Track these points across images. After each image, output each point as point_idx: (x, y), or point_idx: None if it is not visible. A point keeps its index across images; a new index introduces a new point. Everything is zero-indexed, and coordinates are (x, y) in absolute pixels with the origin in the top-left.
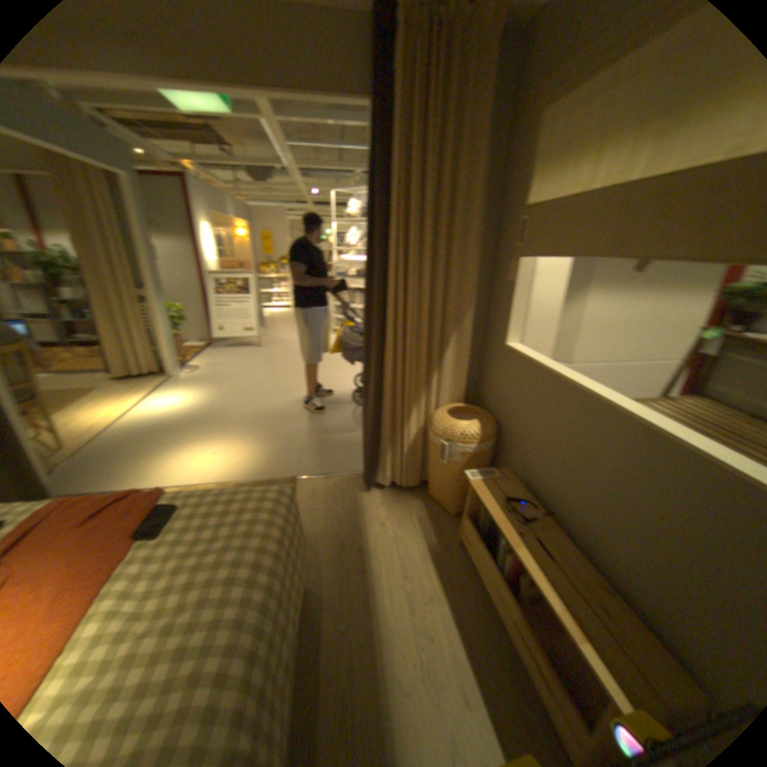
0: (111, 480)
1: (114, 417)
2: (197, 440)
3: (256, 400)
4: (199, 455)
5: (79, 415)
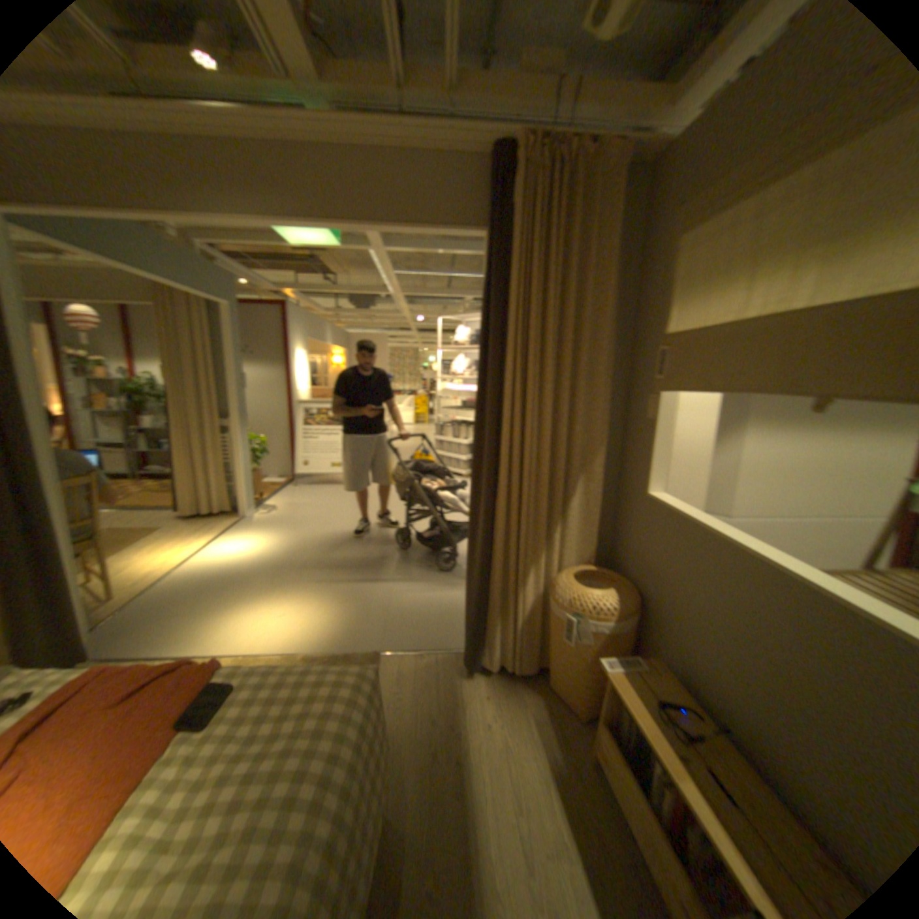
0: (160, 643)
1: (175, 563)
2: (265, 597)
3: (338, 550)
4: (265, 616)
5: (138, 559)
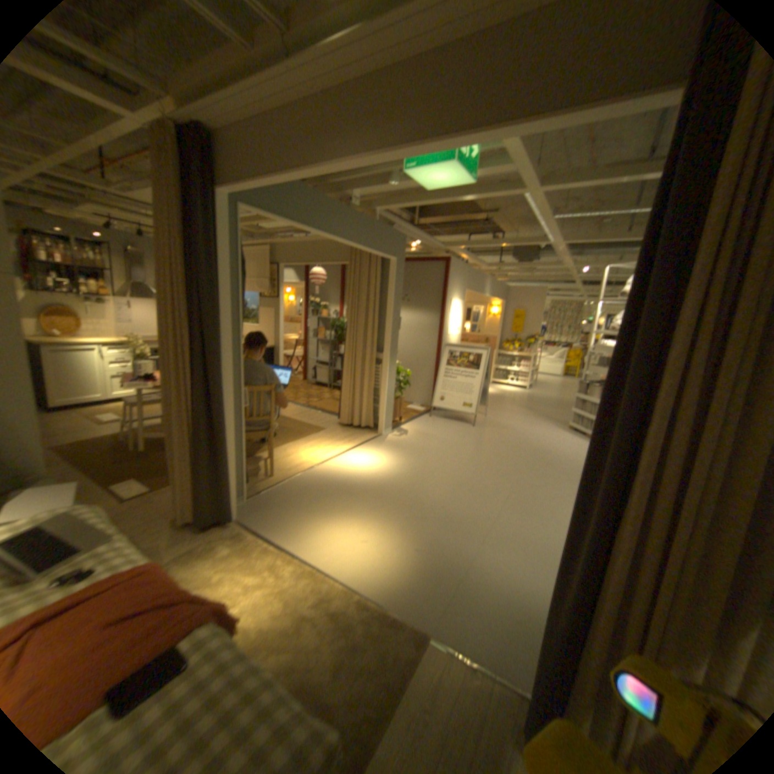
0: (279, 527)
1: (322, 461)
2: (363, 517)
3: (441, 491)
4: (354, 536)
5: (304, 450)
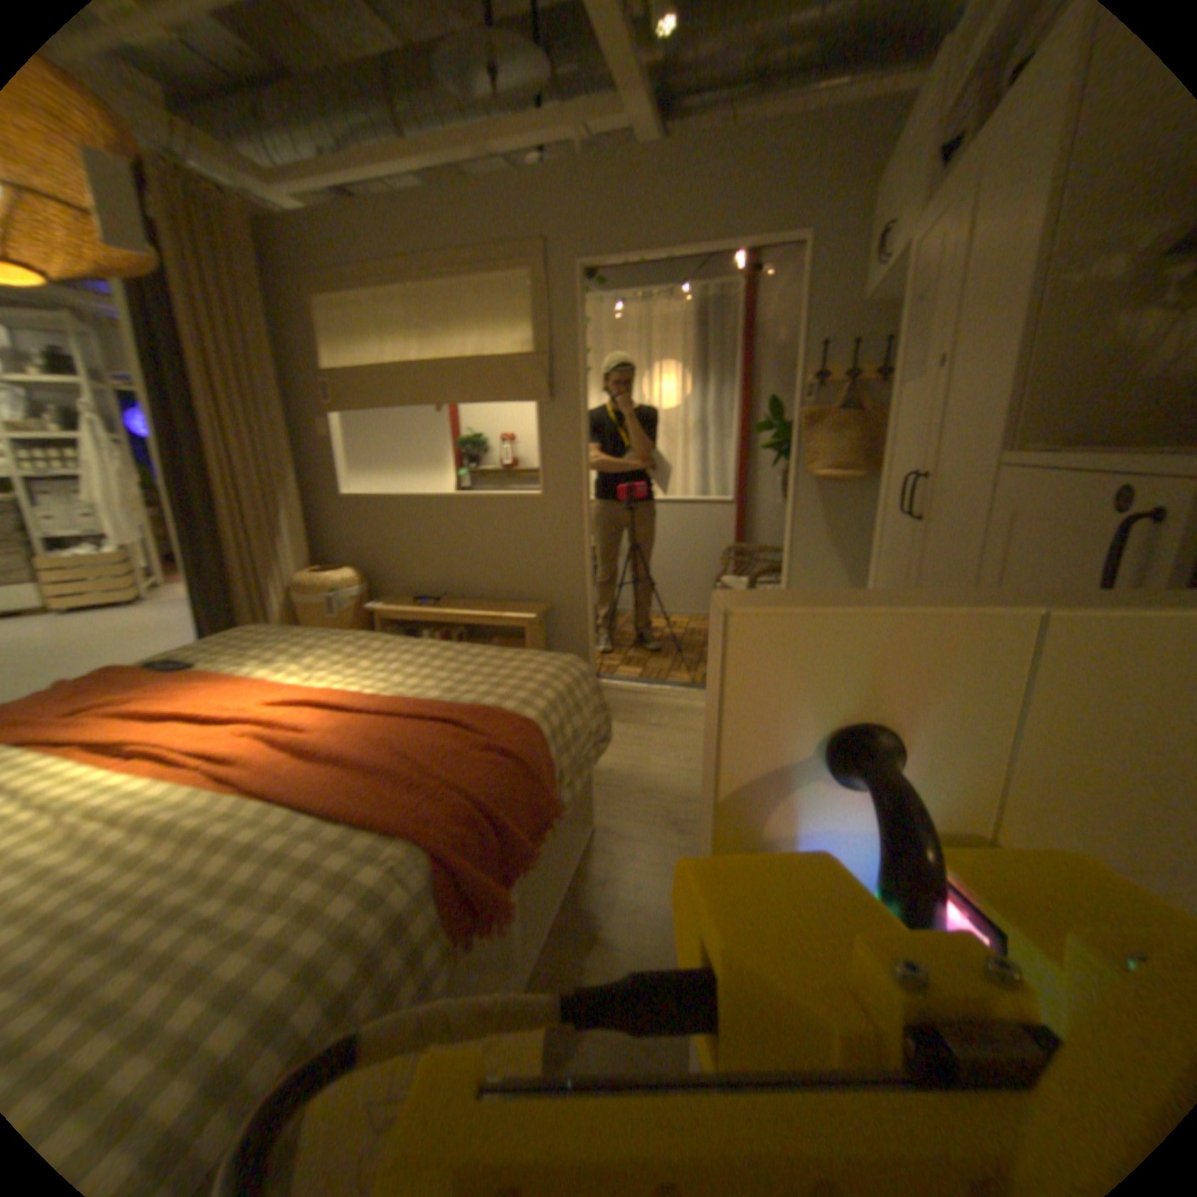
0: None
1: None
2: None
3: None
4: None
5: None
